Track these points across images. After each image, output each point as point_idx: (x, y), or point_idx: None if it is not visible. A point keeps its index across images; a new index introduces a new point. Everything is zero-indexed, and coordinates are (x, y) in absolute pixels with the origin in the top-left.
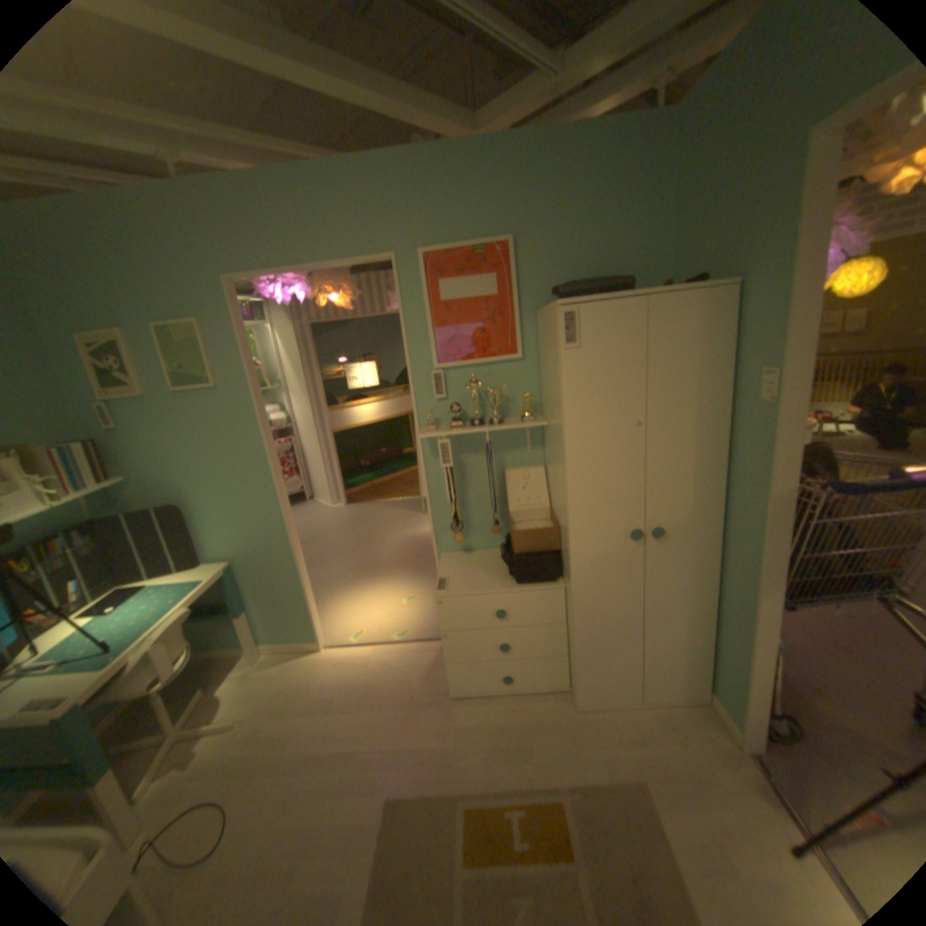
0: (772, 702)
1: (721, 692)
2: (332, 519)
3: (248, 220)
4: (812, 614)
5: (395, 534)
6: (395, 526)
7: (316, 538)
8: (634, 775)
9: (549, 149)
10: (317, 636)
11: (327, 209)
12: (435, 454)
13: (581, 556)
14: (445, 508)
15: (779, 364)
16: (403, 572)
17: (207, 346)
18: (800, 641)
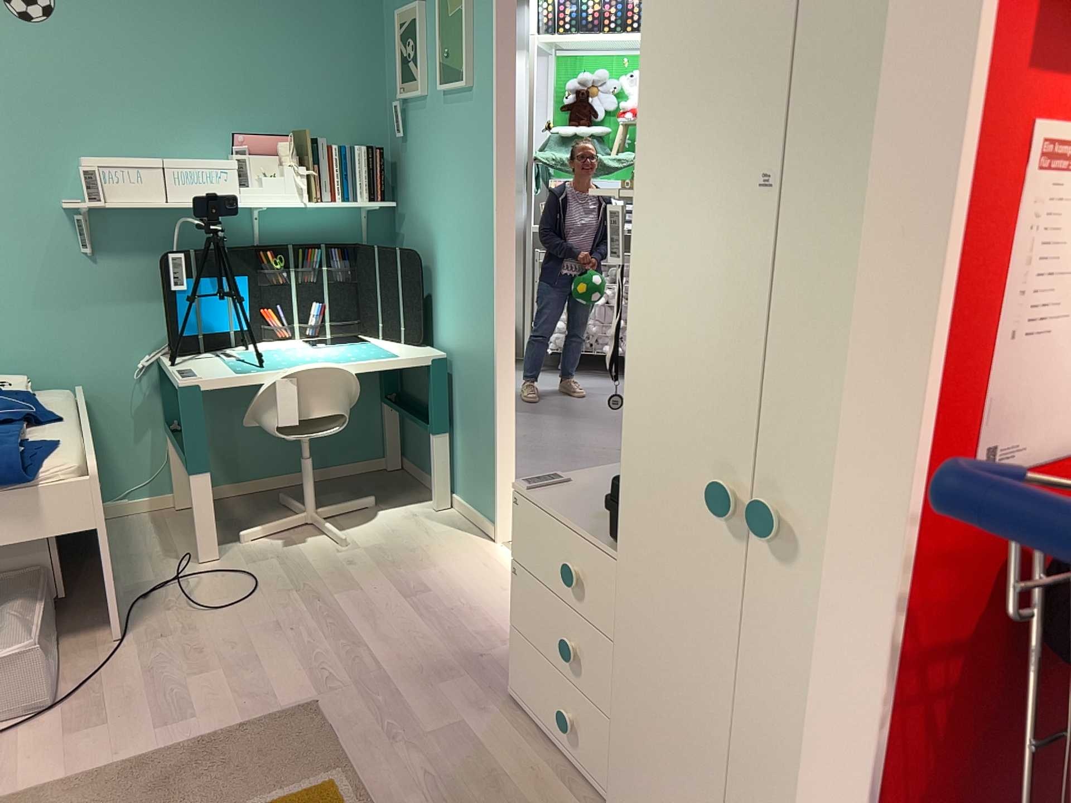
0: None
1: None
2: None
3: None
4: None
5: None
6: None
7: None
8: None
9: None
10: (499, 517)
11: None
12: None
13: (638, 498)
14: None
15: None
16: None
17: (472, 23)
18: None
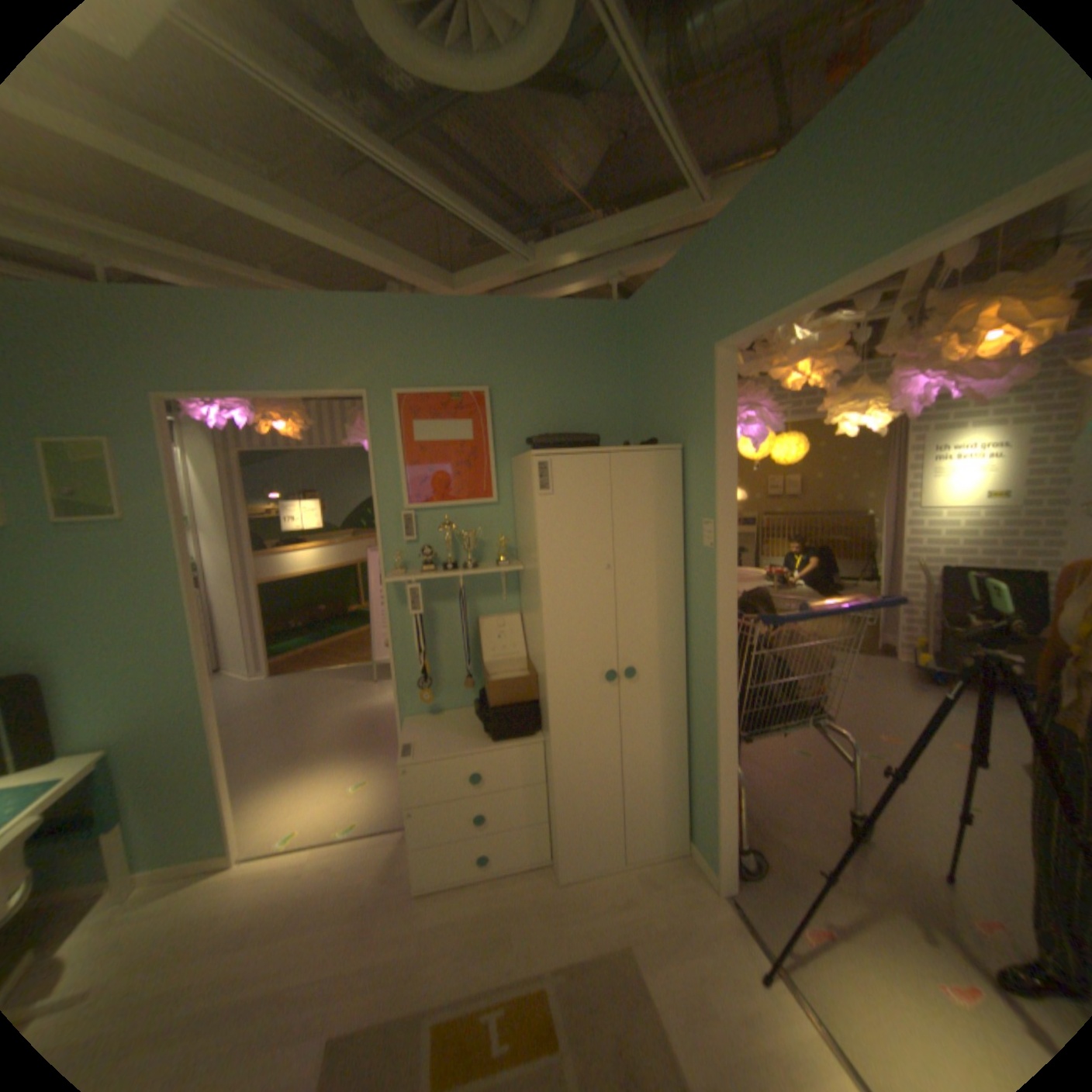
0: (738, 835)
1: (697, 837)
2: (248, 696)
3: (196, 339)
4: (774, 754)
5: (338, 709)
6: (338, 699)
7: (224, 721)
8: (619, 940)
9: (522, 319)
10: (230, 845)
11: (294, 340)
12: (402, 601)
13: (559, 701)
14: (411, 662)
15: (713, 517)
16: (349, 754)
17: (119, 470)
18: (764, 781)
